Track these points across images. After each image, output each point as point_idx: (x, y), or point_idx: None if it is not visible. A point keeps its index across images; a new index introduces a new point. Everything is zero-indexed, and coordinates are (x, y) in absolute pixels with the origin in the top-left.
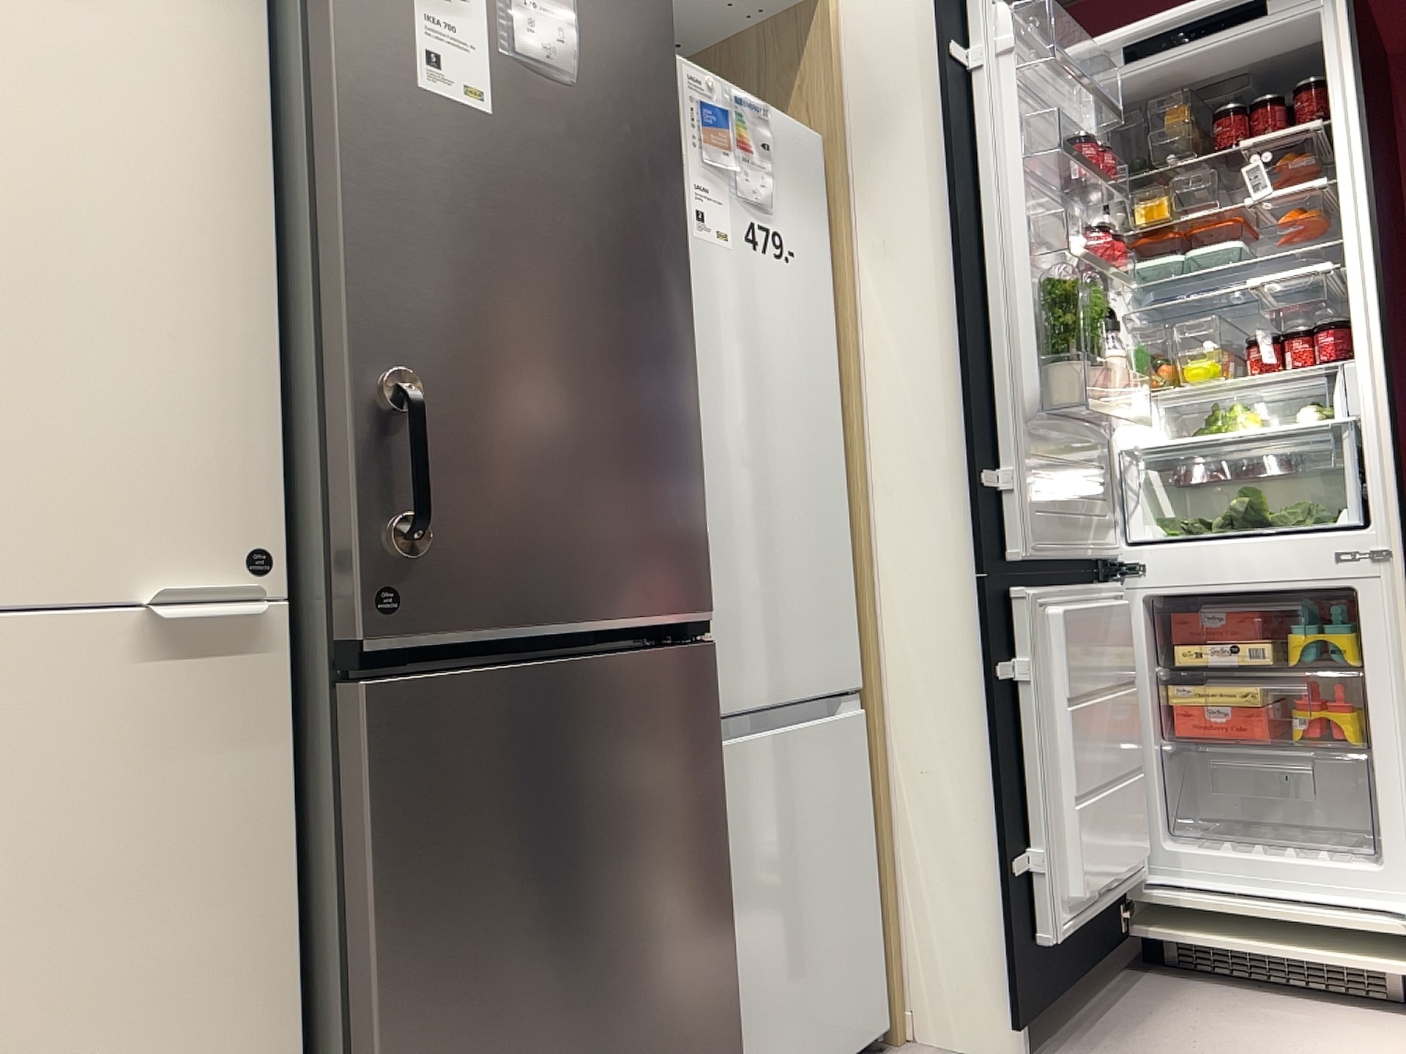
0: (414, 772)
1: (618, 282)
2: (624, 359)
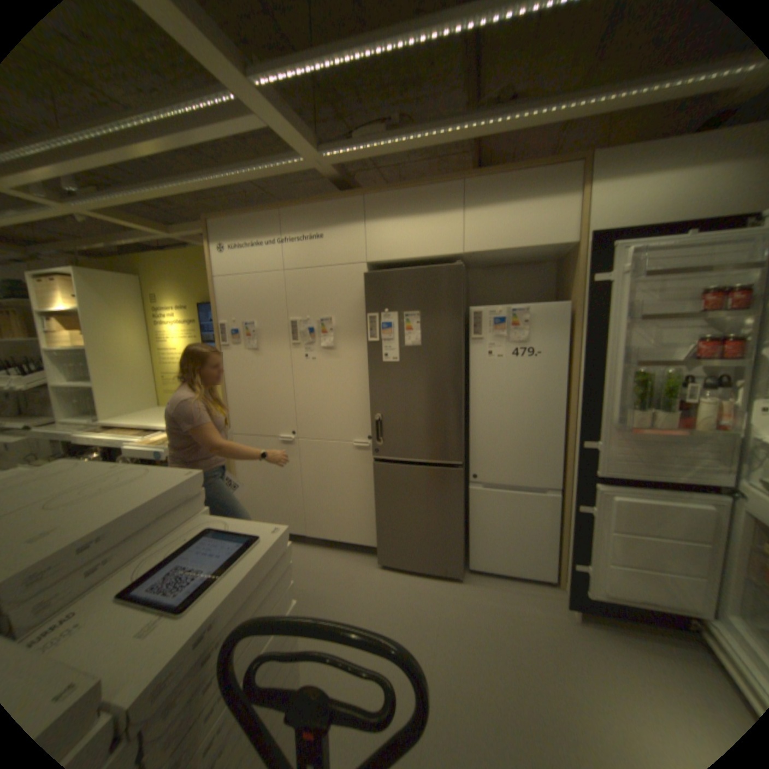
0: (382, 477)
1: (434, 389)
2: (434, 406)
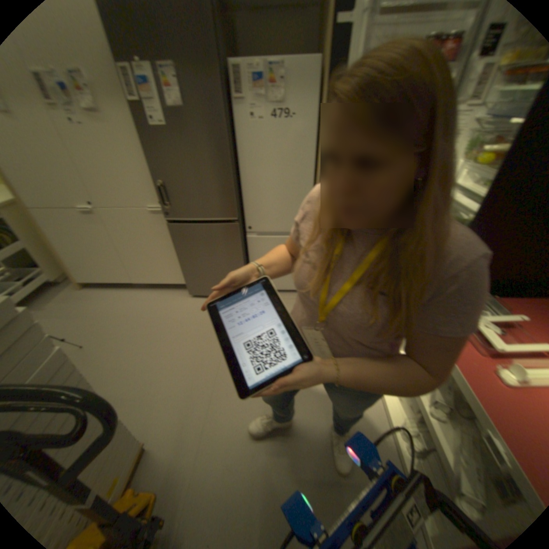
0: (178, 235)
1: (205, 154)
2: (208, 171)
